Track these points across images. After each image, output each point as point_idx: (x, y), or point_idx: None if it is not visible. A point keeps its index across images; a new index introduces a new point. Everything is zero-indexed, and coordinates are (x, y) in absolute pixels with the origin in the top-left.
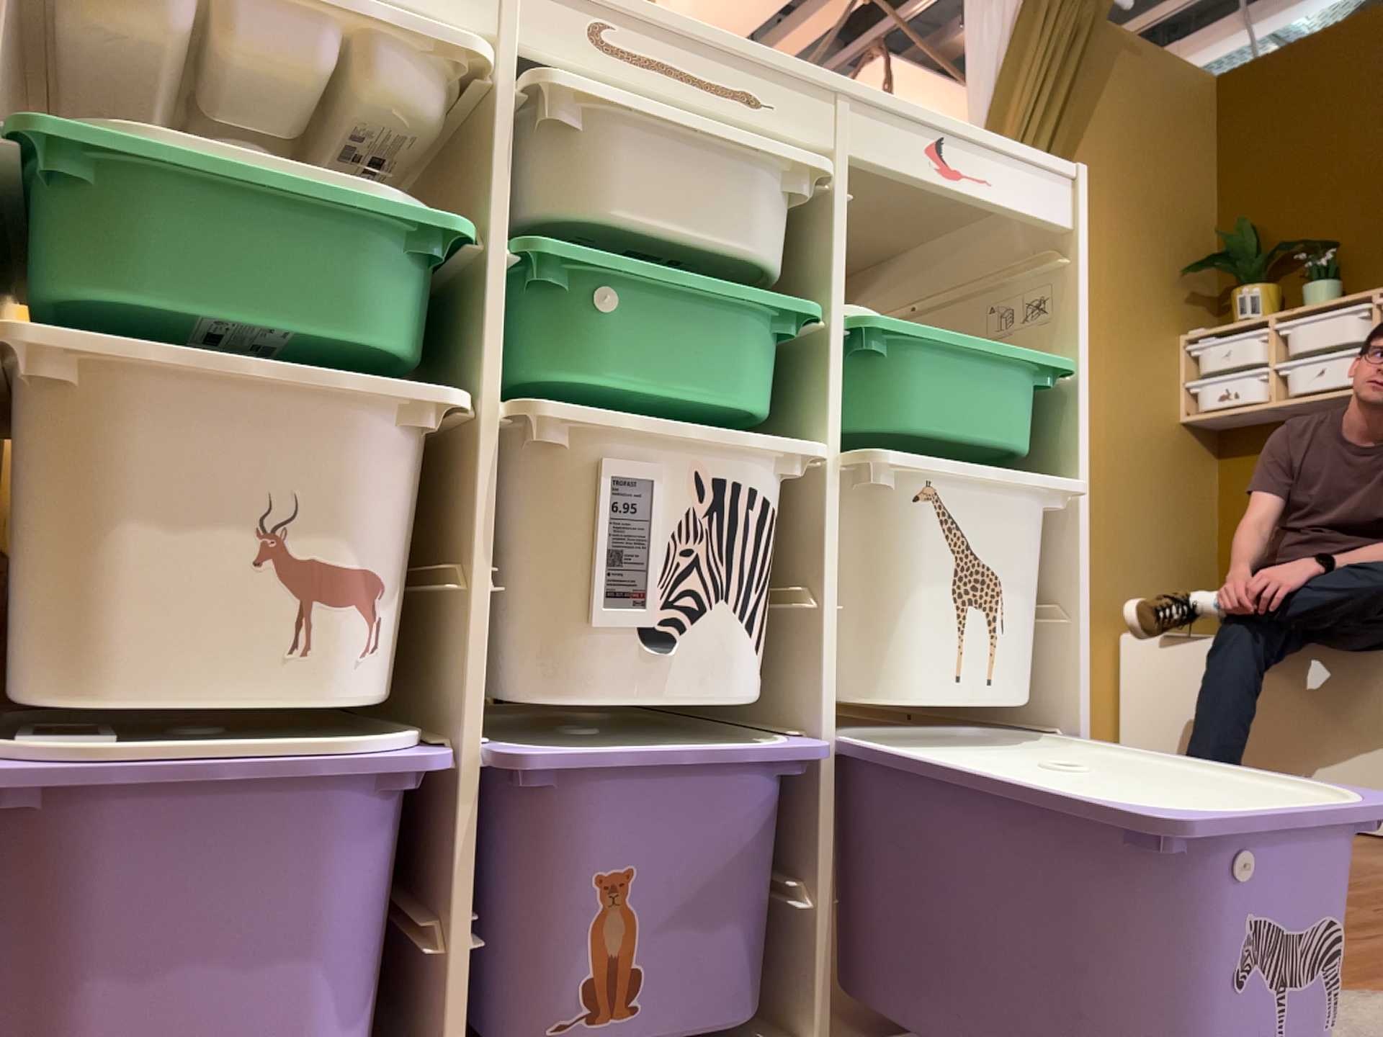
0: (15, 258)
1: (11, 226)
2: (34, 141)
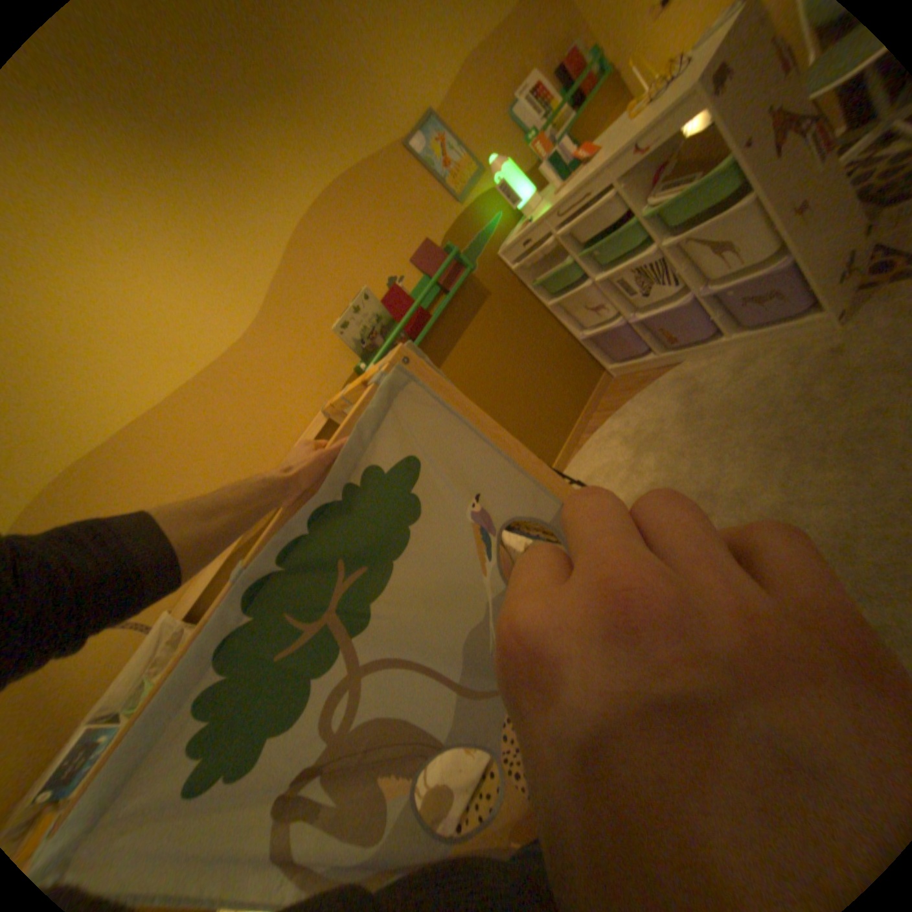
0: (545, 287)
1: (540, 291)
2: (533, 283)
